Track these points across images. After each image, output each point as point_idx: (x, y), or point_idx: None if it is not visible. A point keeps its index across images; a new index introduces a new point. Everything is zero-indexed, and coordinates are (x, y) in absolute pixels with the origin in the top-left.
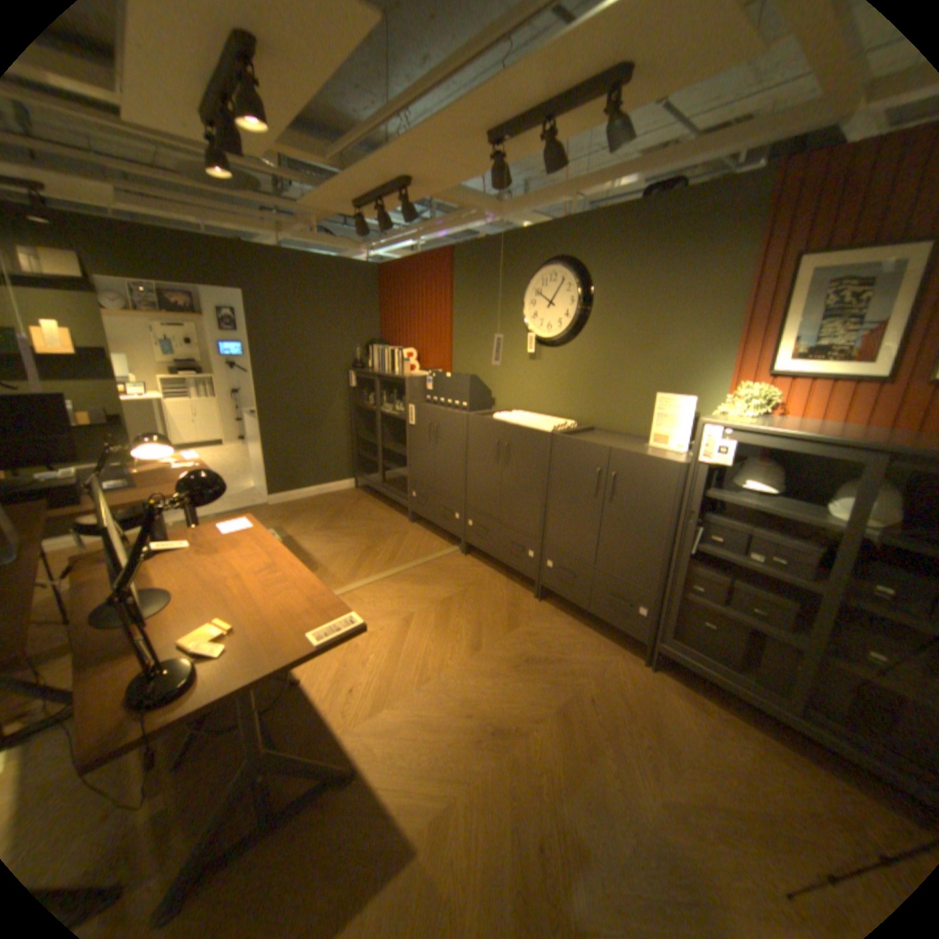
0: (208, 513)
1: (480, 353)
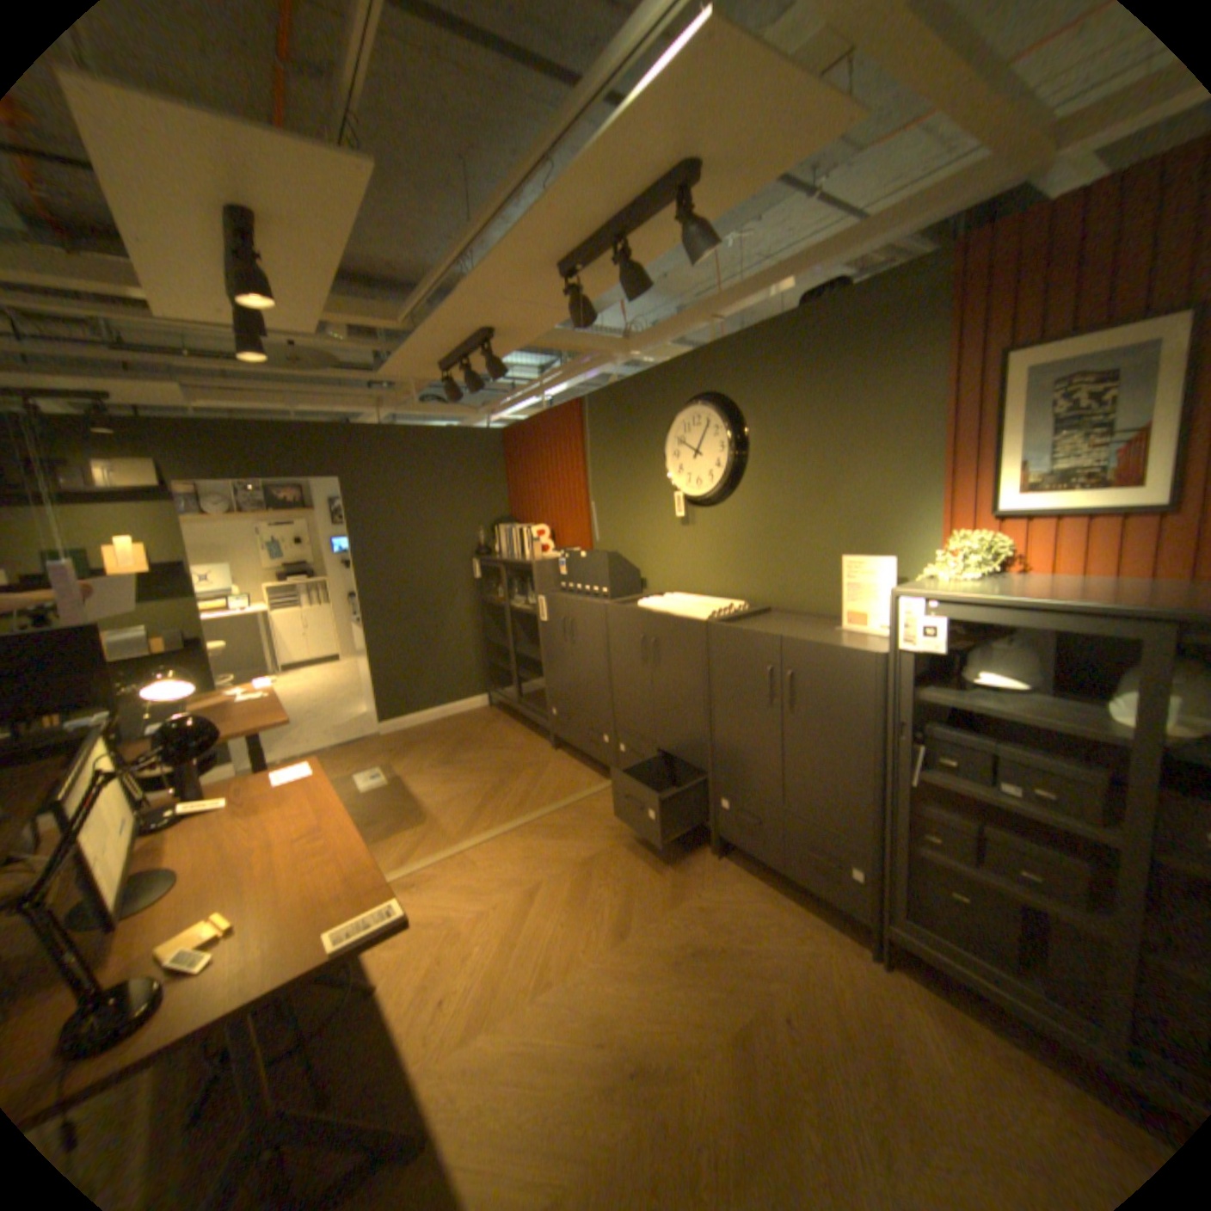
0: (305, 750)
1: (622, 523)
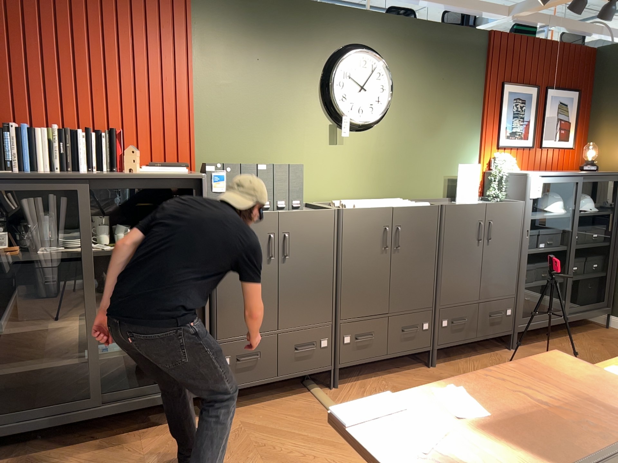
0: None
1: (252, 137)
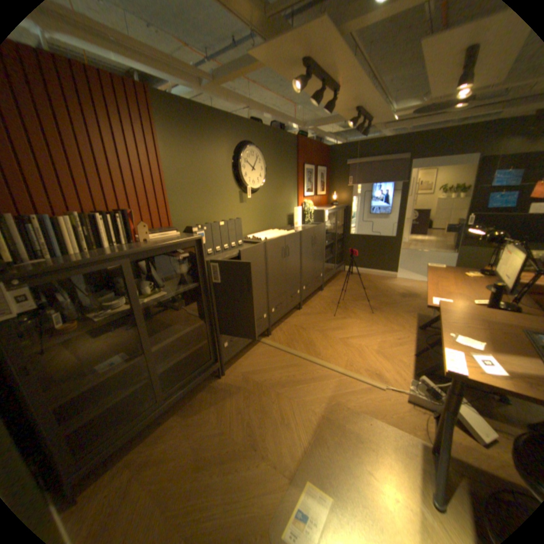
0: None
1: (201, 203)
